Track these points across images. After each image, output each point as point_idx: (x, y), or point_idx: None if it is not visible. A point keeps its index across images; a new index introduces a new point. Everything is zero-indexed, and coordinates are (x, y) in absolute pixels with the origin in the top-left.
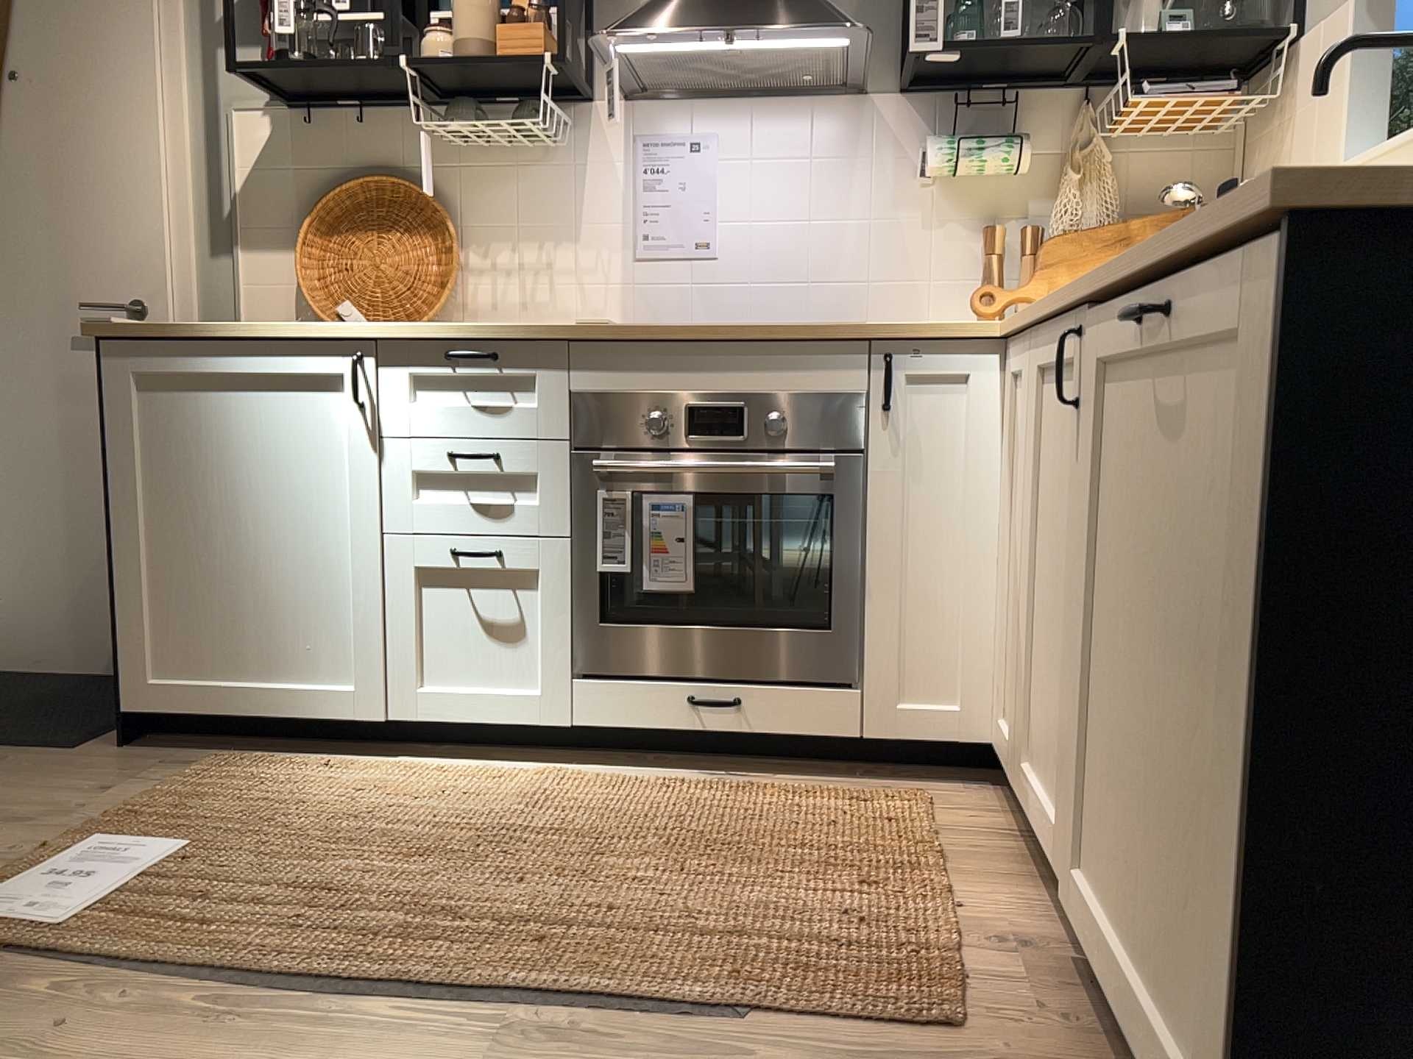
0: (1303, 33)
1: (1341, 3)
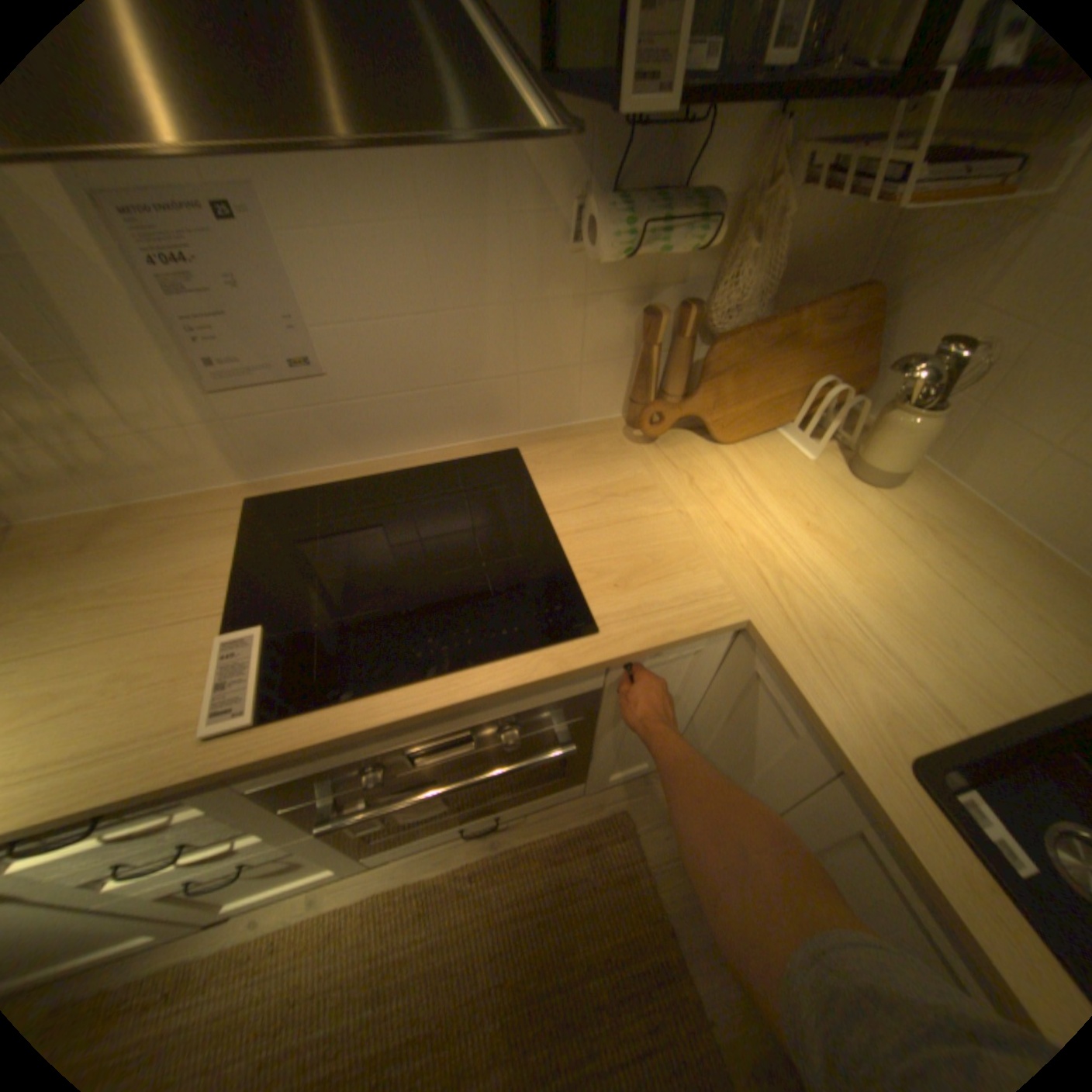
0: None
1: None
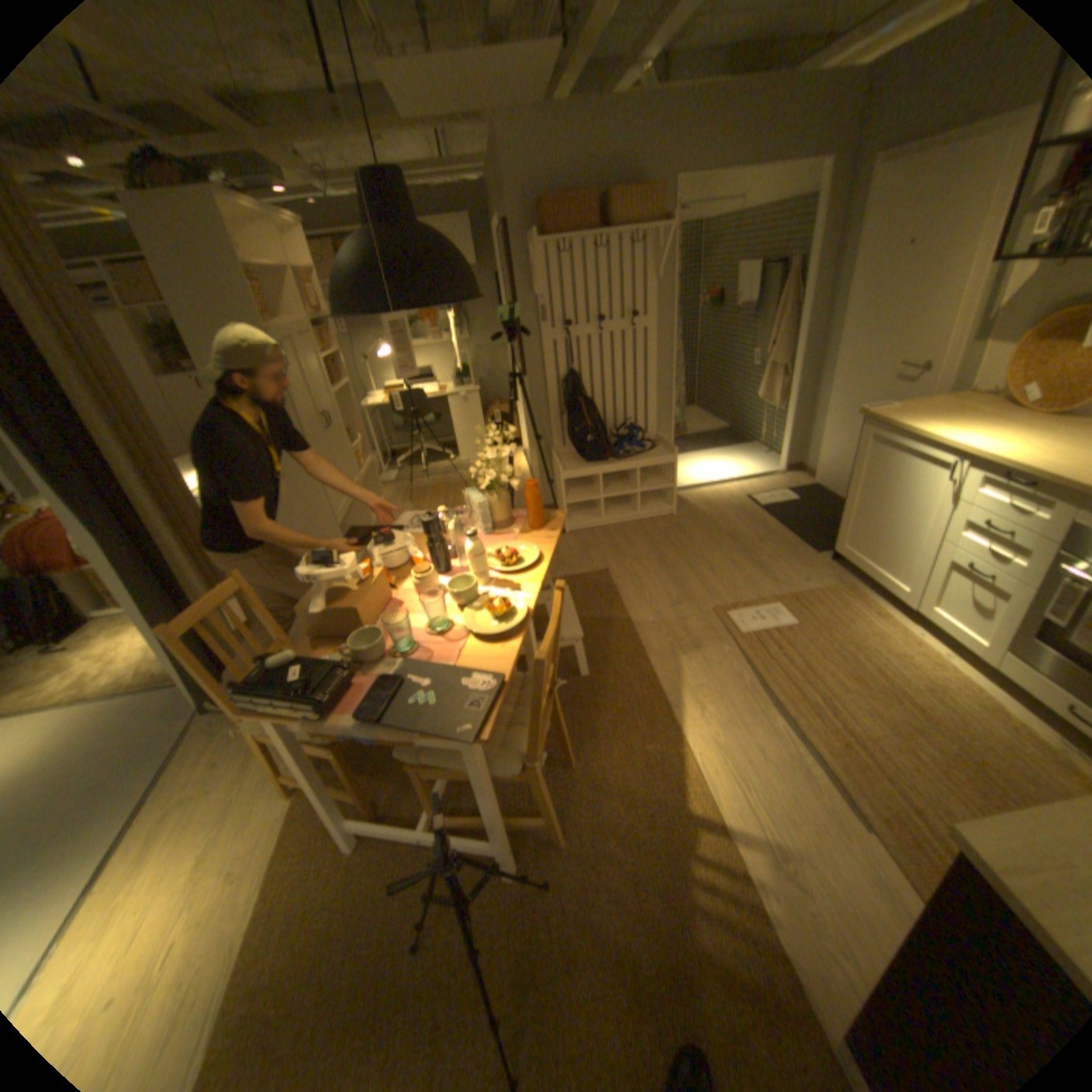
0: None
1: None
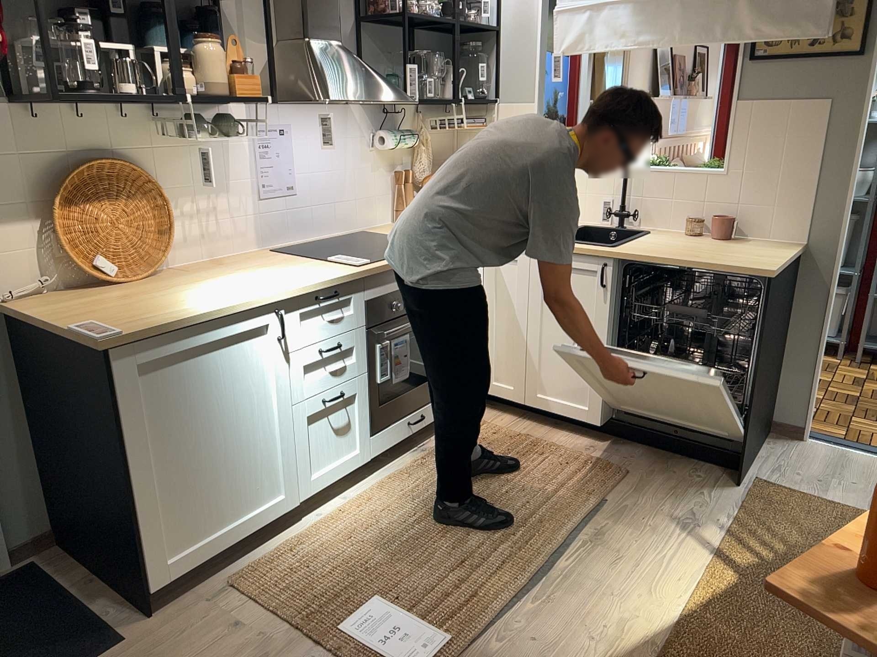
0: (503, 101)
1: (528, 101)
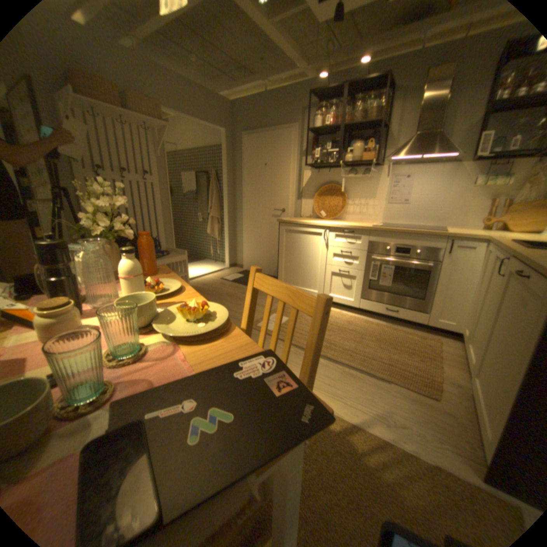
0: None
1: None
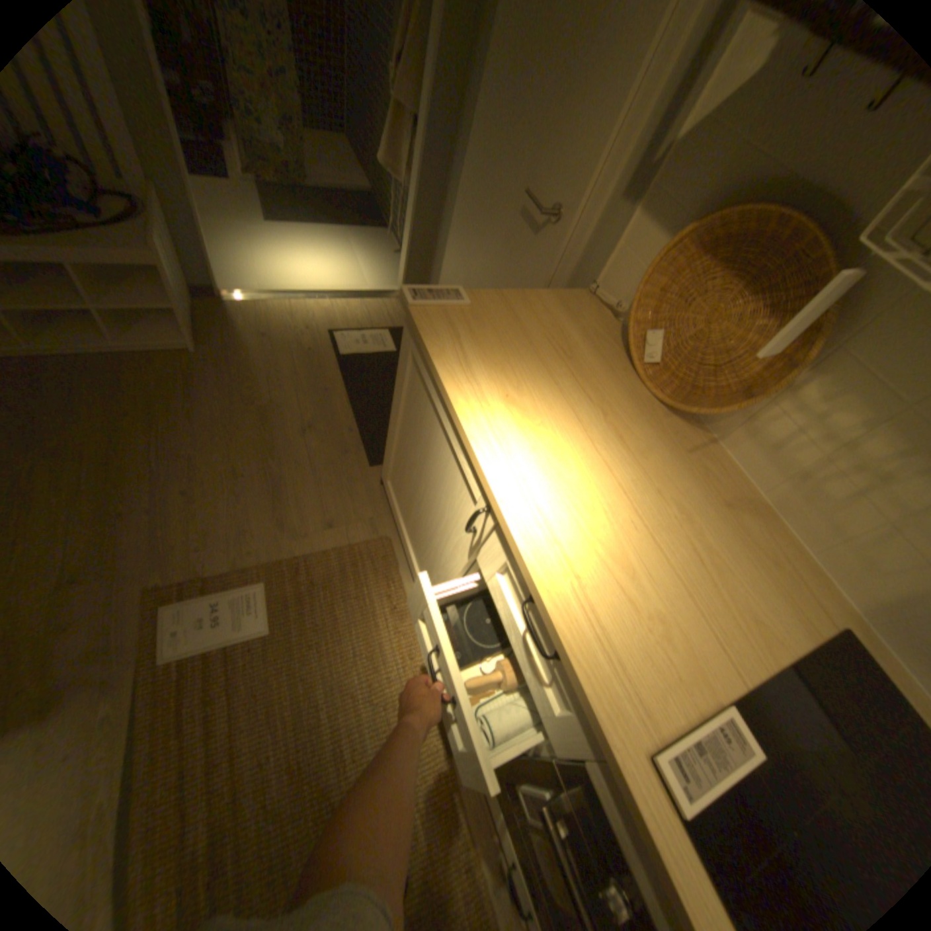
0: None
1: None
